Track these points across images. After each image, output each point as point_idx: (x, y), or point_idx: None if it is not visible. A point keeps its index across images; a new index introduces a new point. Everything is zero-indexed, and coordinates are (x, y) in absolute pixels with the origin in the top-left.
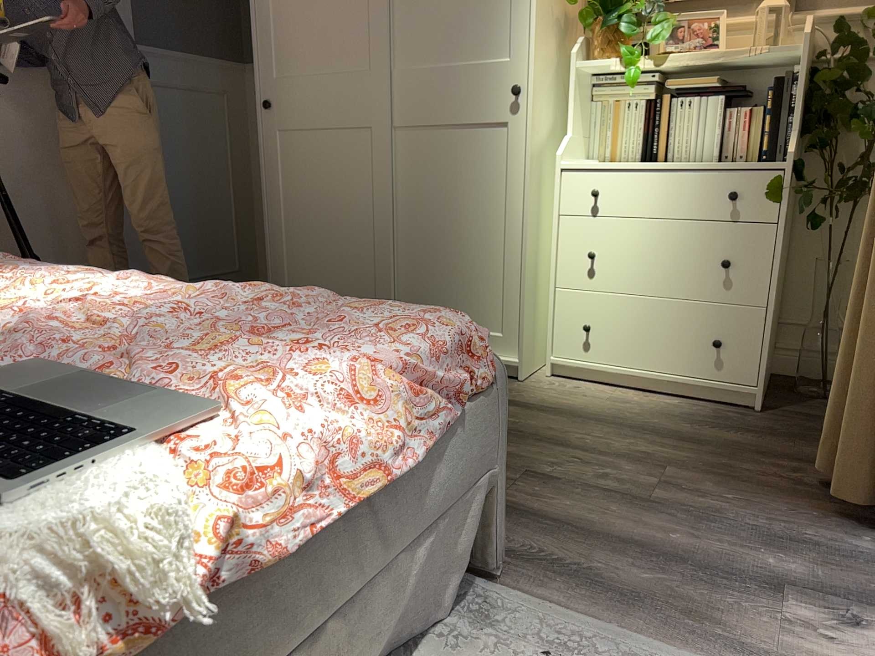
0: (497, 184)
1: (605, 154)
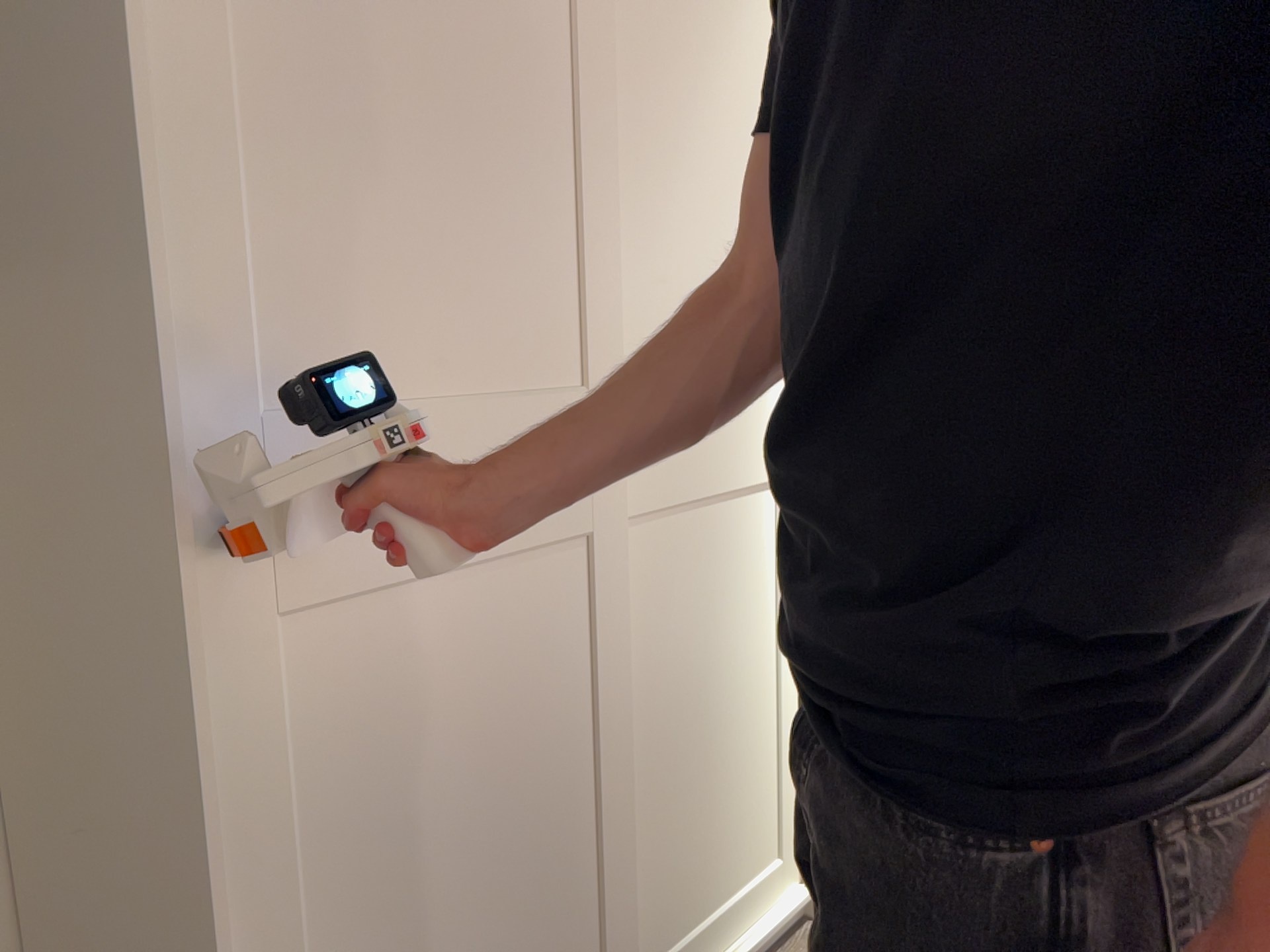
0: (760, 583)
1: None
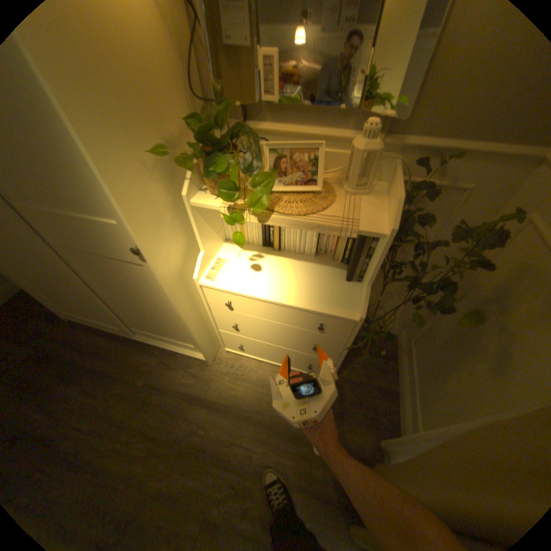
0: (155, 294)
1: None
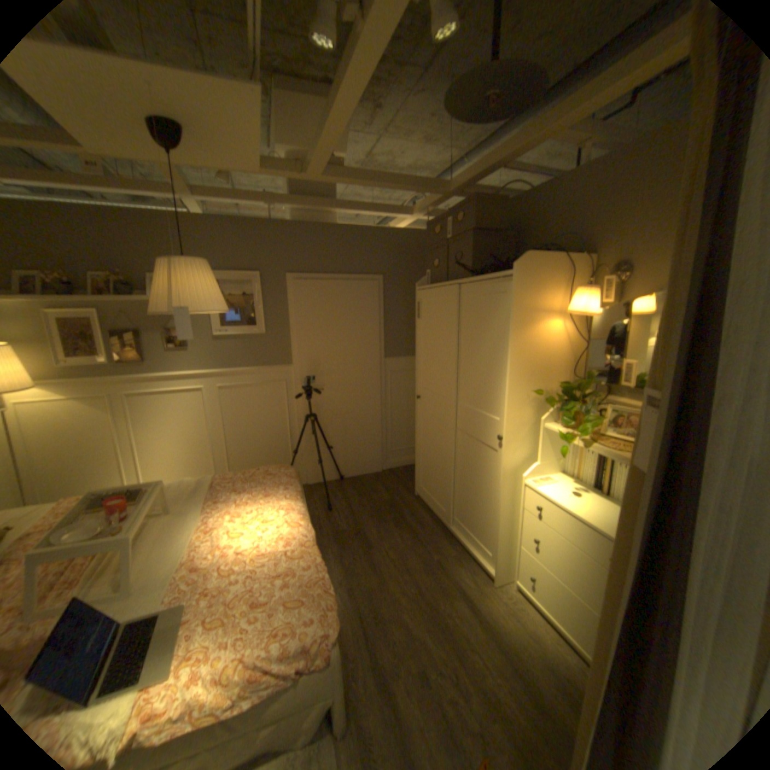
0: (493, 478)
1: (574, 472)
